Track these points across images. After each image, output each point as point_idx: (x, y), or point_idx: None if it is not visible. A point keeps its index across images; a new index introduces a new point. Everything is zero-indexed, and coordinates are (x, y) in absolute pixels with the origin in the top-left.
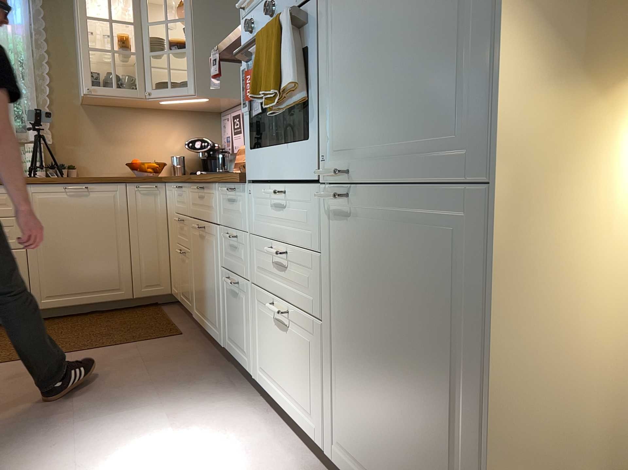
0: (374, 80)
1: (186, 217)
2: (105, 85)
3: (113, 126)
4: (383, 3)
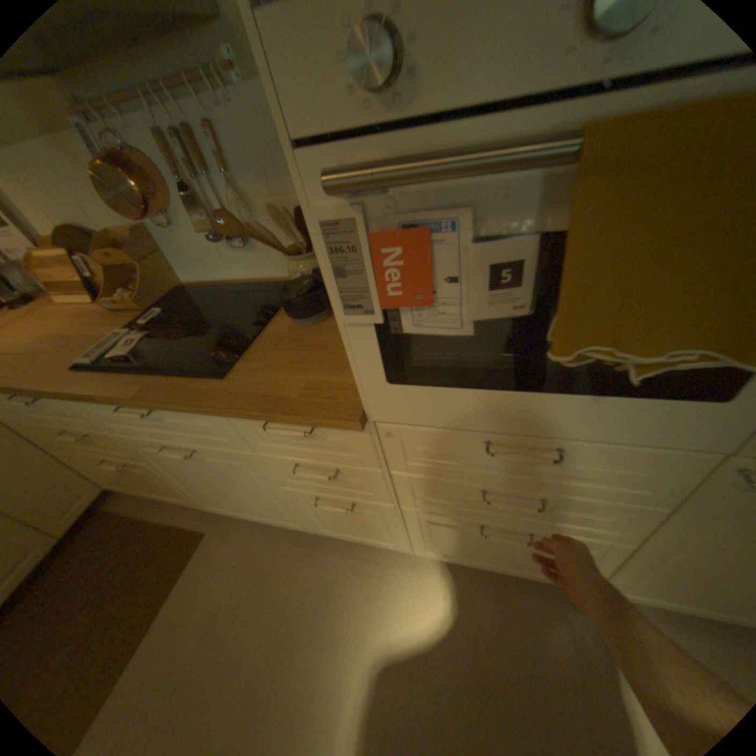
0: None
1: (93, 432)
2: None
3: None
4: None
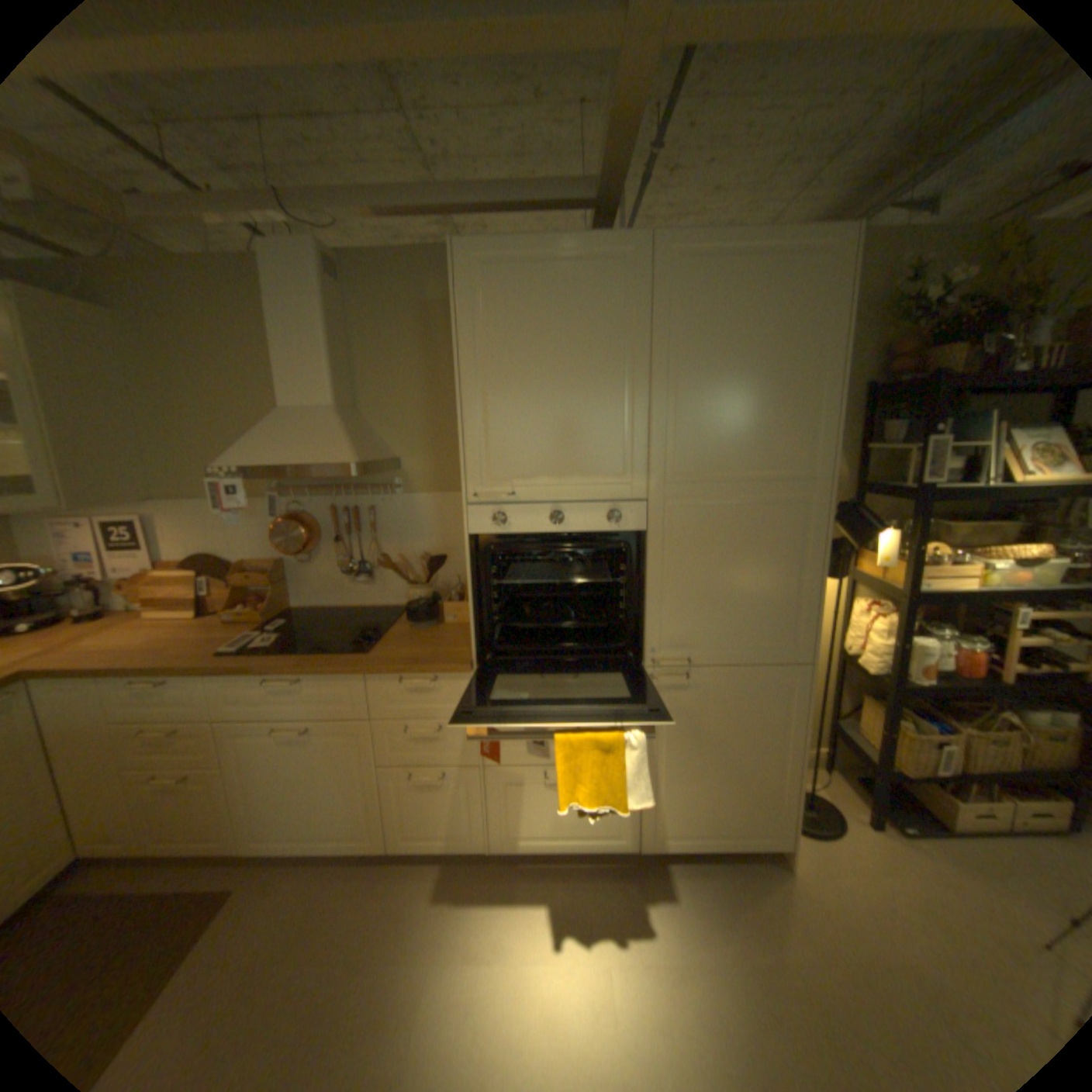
0: (714, 605)
1: (189, 726)
2: None
3: None
4: (727, 562)
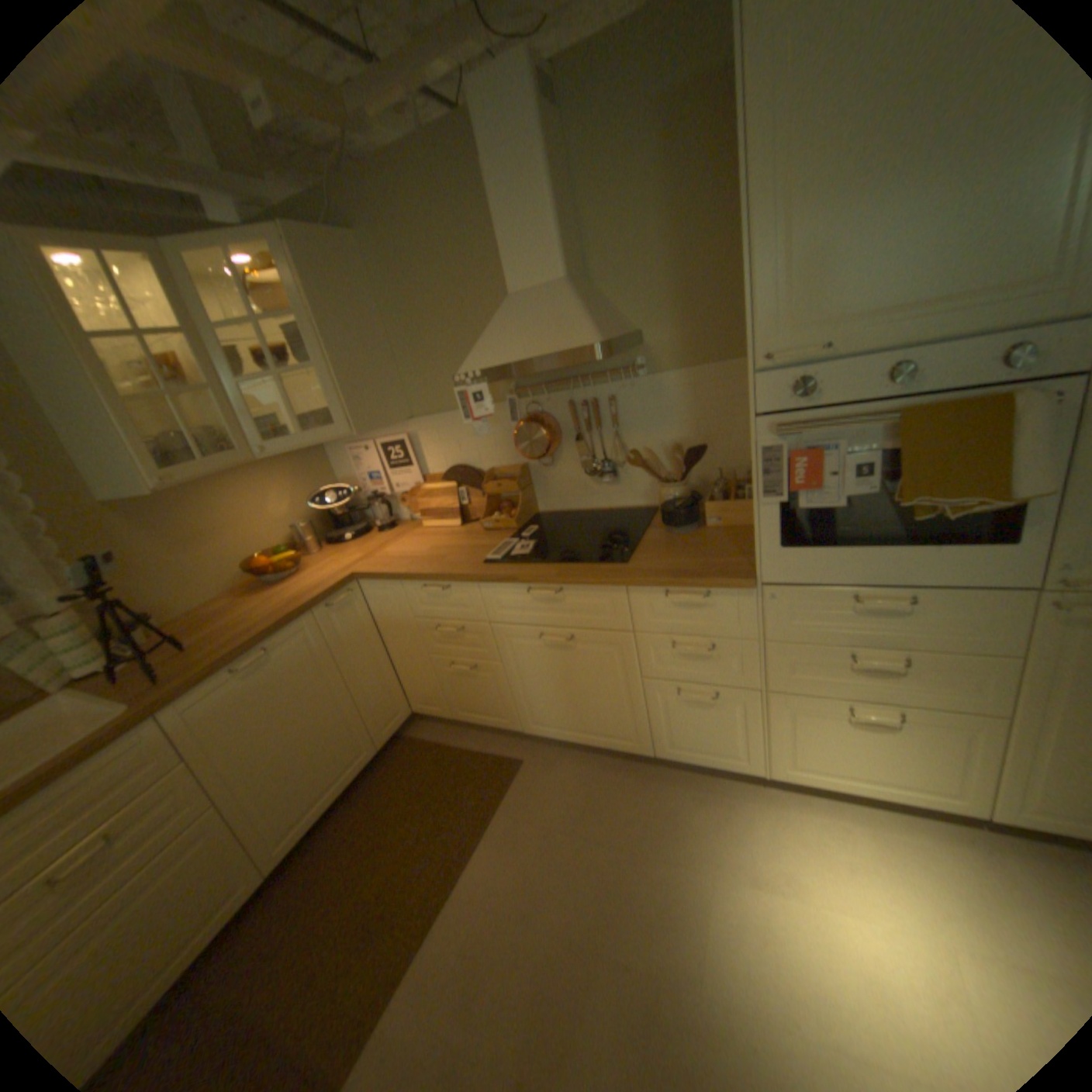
0: None
1: (473, 623)
2: (166, 459)
3: (174, 519)
4: None
